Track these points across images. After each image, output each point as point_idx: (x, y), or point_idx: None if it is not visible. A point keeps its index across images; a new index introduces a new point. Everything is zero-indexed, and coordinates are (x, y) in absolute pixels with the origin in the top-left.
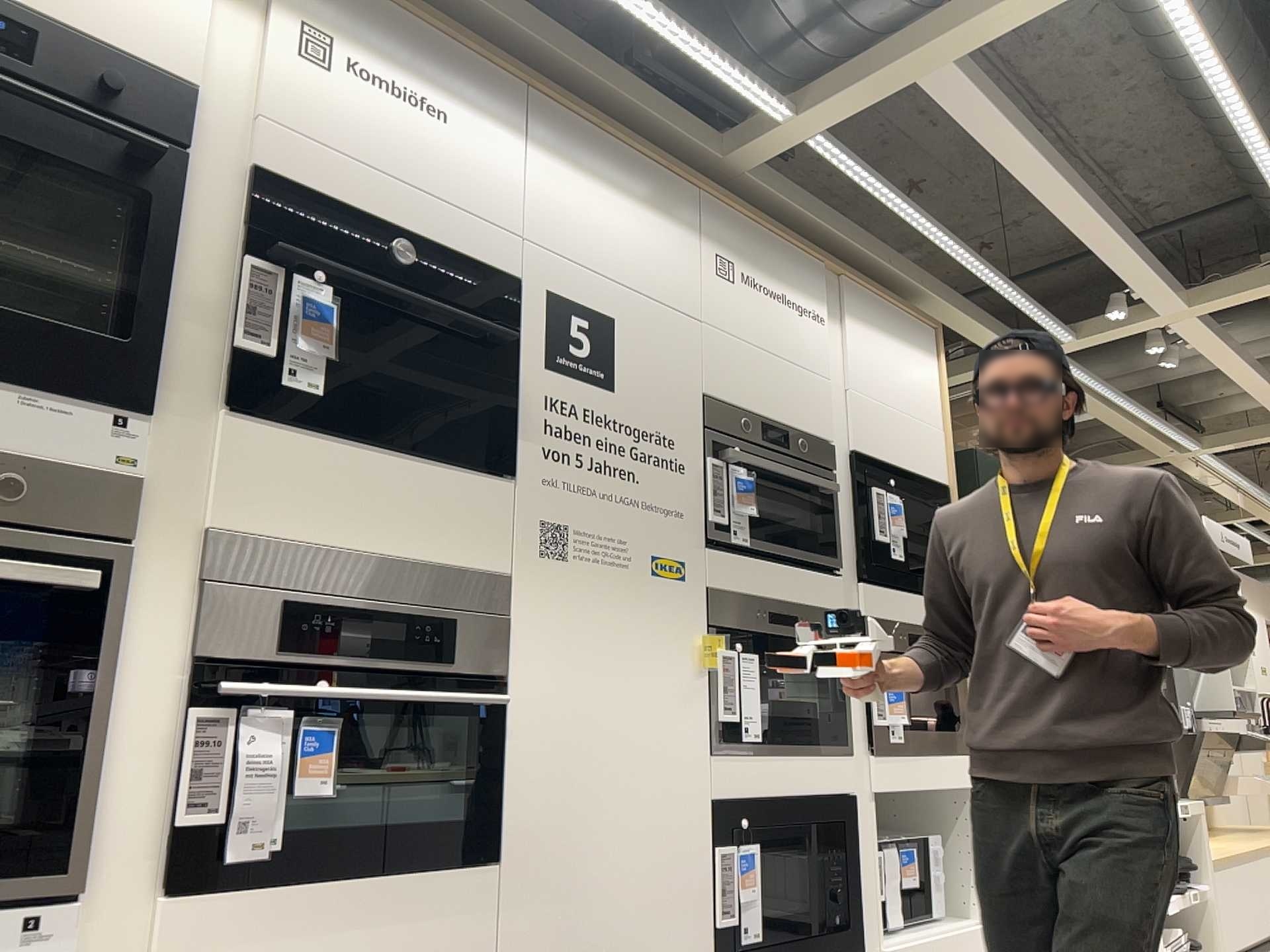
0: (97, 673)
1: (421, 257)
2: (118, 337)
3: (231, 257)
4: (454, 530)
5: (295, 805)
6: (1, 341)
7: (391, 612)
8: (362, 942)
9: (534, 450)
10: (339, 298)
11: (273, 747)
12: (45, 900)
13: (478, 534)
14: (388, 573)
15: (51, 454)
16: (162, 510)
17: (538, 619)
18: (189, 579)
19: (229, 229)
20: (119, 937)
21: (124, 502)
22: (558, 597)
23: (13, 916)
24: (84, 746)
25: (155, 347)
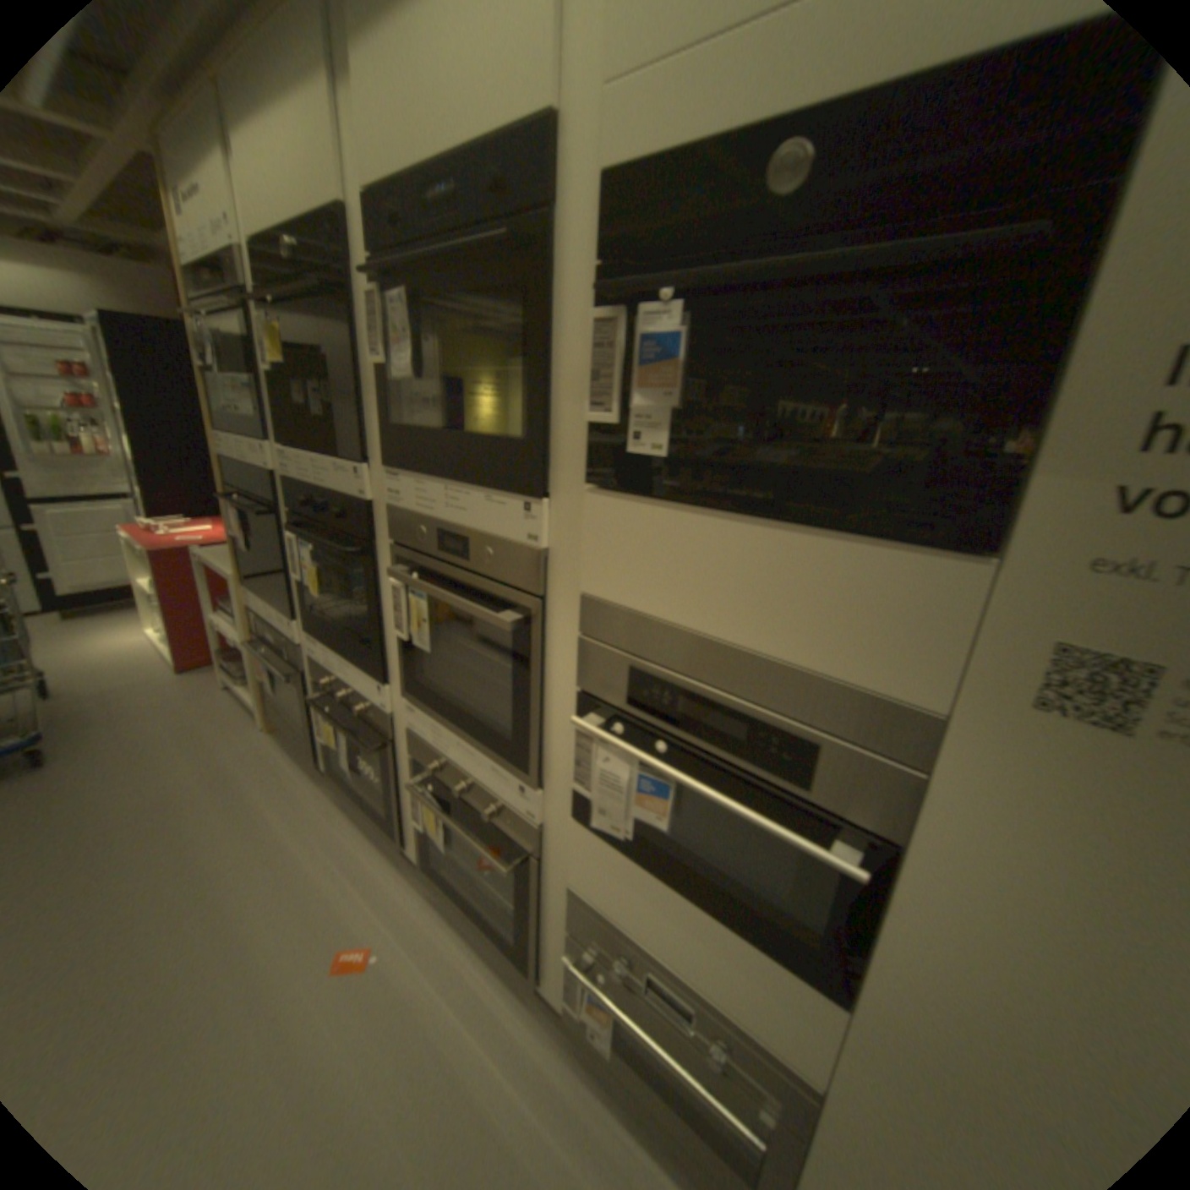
0: (532, 677)
1: (831, 152)
2: (533, 431)
3: (585, 318)
4: (836, 629)
5: (635, 820)
6: (476, 458)
7: (730, 706)
8: (689, 943)
9: (1080, 497)
10: (690, 312)
11: (623, 771)
12: (524, 782)
13: (882, 642)
14: (734, 663)
15: (500, 534)
16: (560, 573)
17: (998, 800)
18: (578, 628)
19: (586, 282)
20: (560, 820)
21: (536, 568)
22: (1072, 786)
23: (516, 780)
24: (531, 715)
25: (543, 438)
